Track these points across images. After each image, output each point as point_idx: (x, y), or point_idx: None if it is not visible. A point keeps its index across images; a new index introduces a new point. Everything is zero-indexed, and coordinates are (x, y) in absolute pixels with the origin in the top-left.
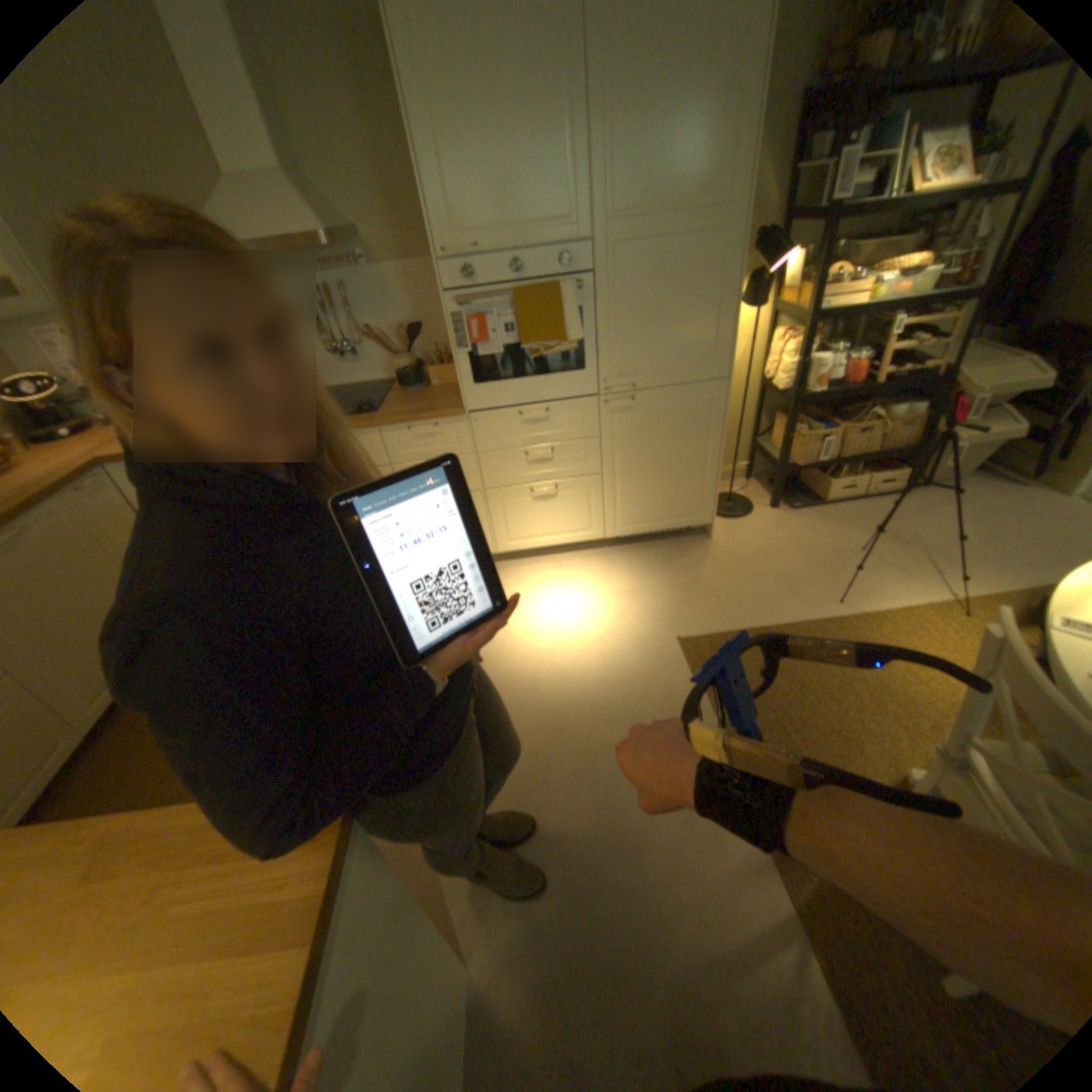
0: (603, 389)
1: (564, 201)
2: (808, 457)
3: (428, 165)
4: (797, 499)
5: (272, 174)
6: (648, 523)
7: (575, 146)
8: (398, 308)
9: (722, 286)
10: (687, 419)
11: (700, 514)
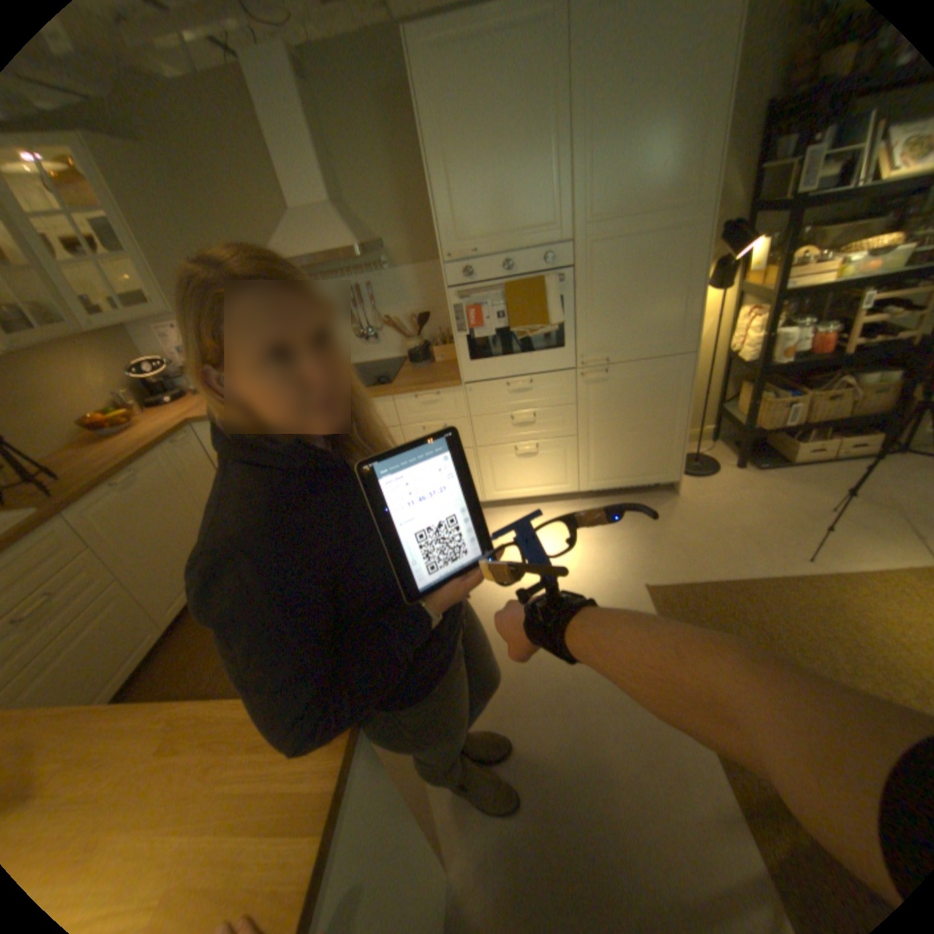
0: (581, 363)
1: (550, 211)
2: (776, 422)
3: (440, 191)
4: (765, 461)
5: (324, 206)
6: (620, 479)
7: (561, 166)
8: (412, 301)
9: (691, 273)
10: (657, 389)
11: (668, 472)
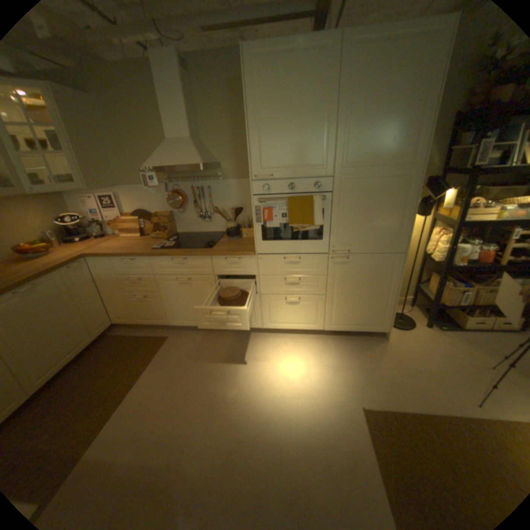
0: (332, 251)
1: (321, 157)
2: (454, 301)
3: (254, 138)
4: (445, 324)
5: (186, 139)
6: (351, 326)
7: (329, 132)
8: (234, 200)
9: (406, 204)
10: (379, 272)
11: (383, 325)
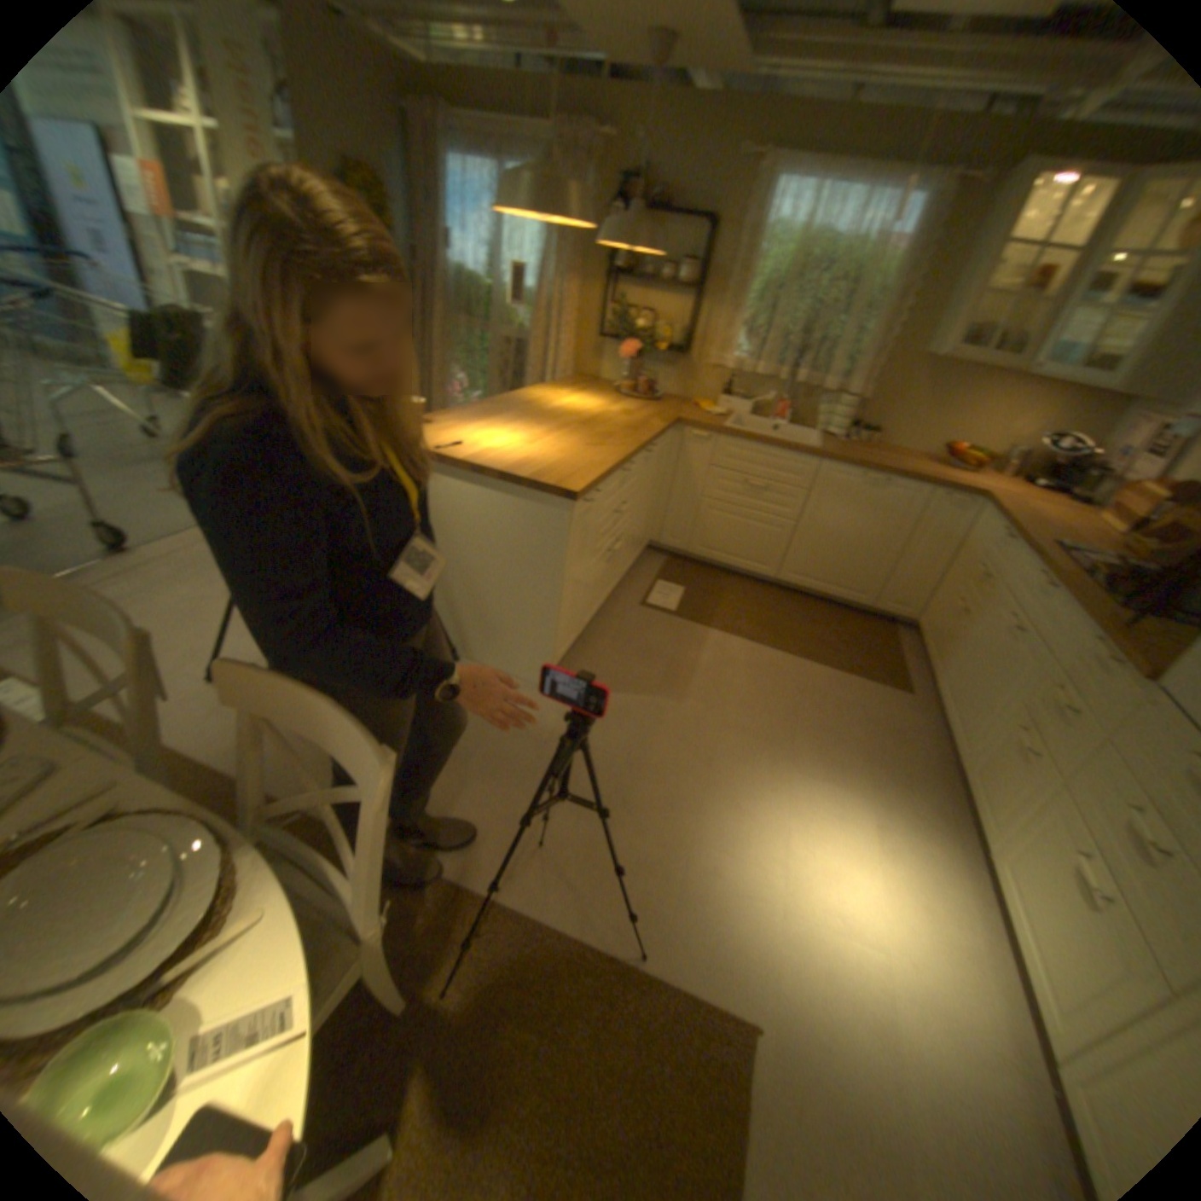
0: None
1: None
2: None
3: None
4: None
5: None
6: None
7: None
8: None
9: None
10: None
11: None
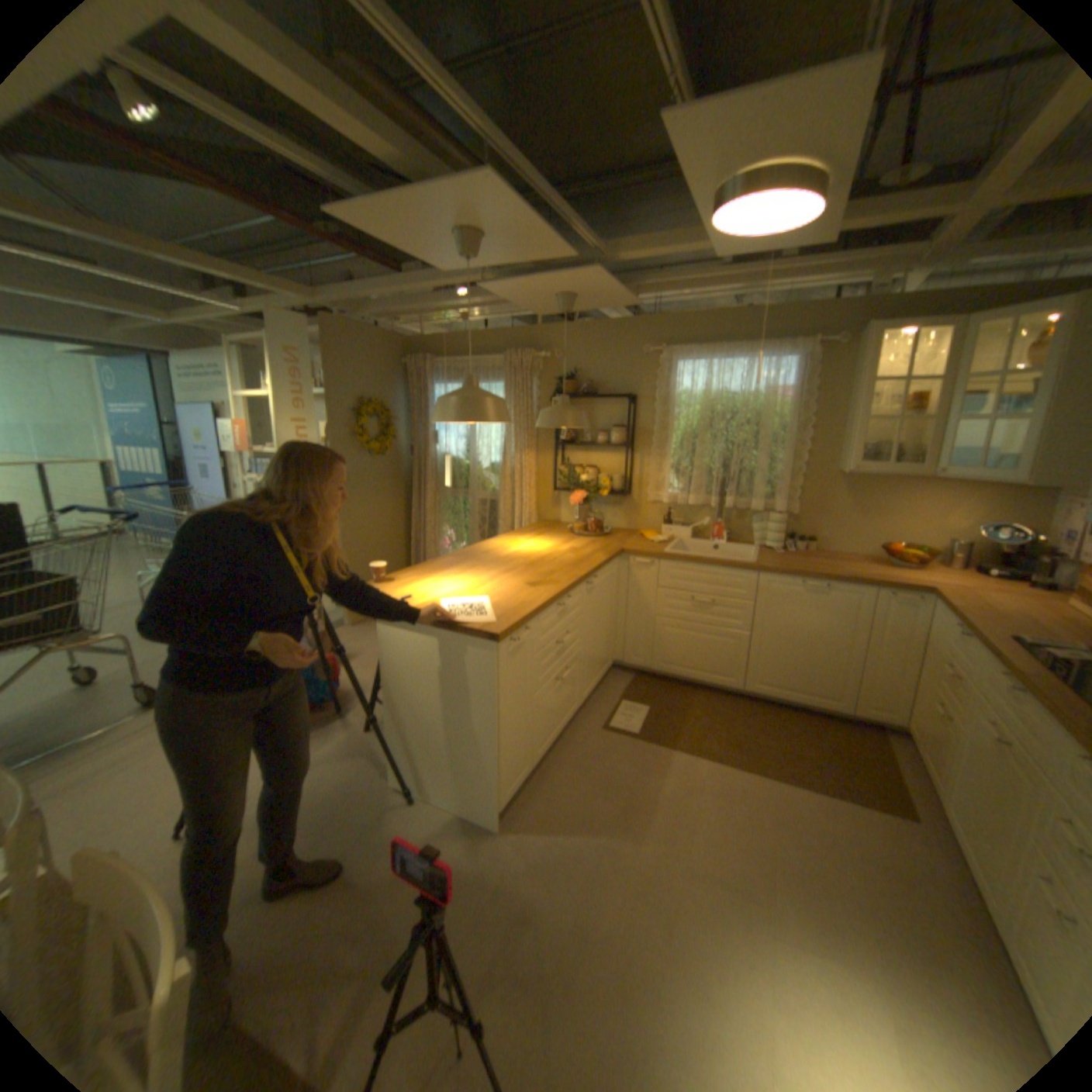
0: None
1: None
2: None
3: None
4: None
5: None
6: None
7: None
8: None
9: None
10: None
11: None
